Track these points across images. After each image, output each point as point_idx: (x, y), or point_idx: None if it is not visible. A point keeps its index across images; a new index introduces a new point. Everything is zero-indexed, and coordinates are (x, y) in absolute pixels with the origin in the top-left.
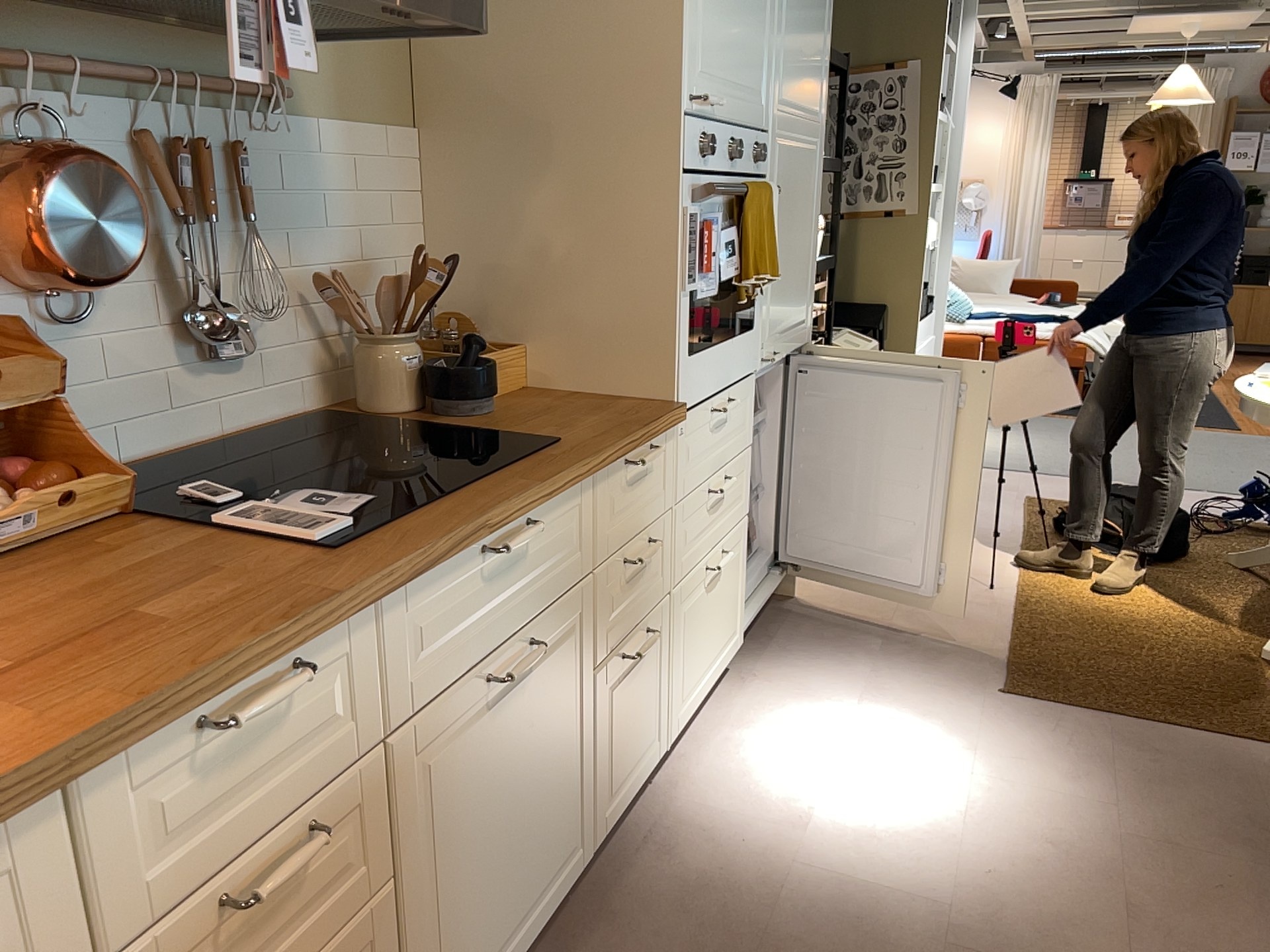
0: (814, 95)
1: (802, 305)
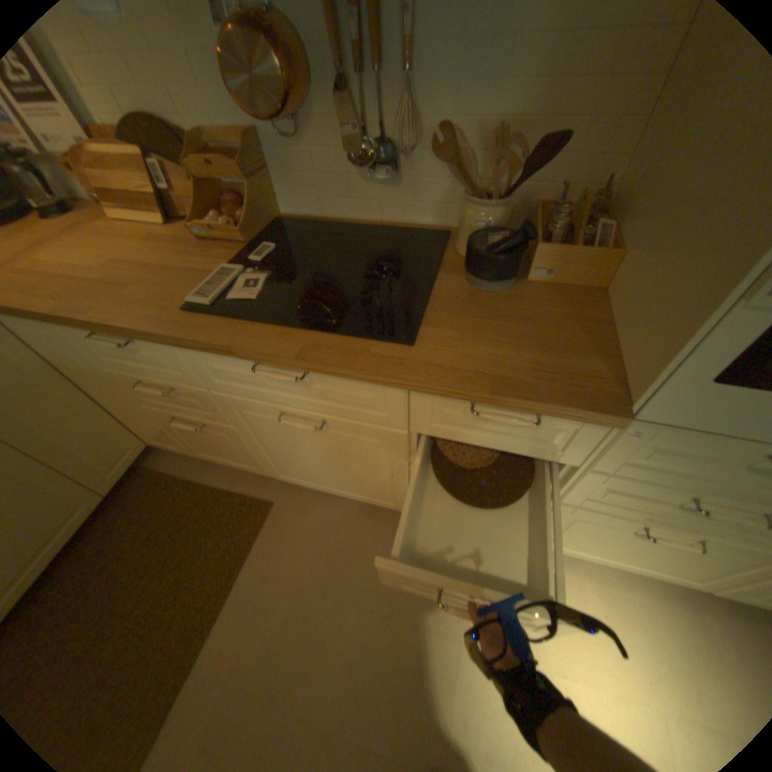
0: None
1: None
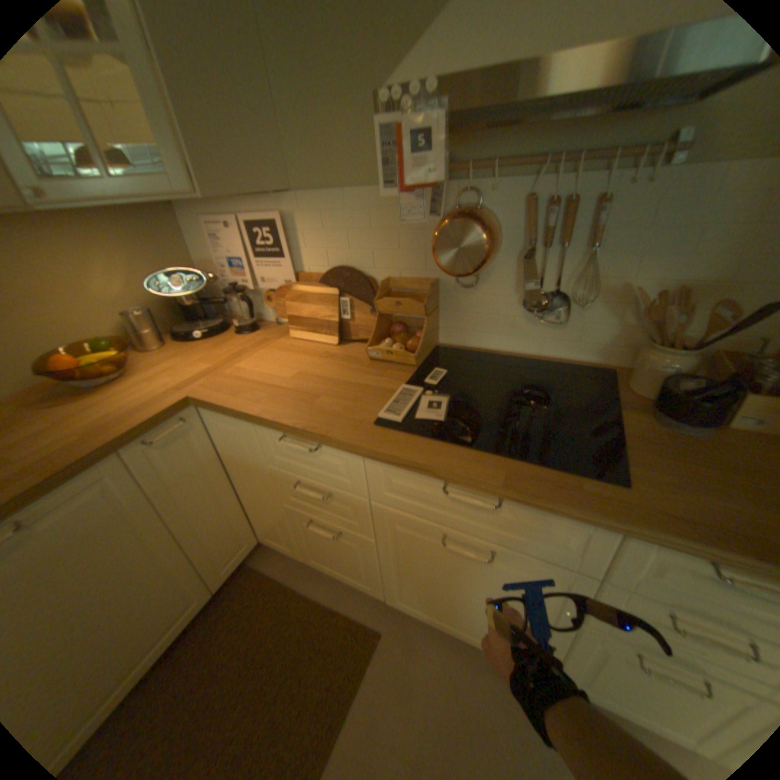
0: None
1: None
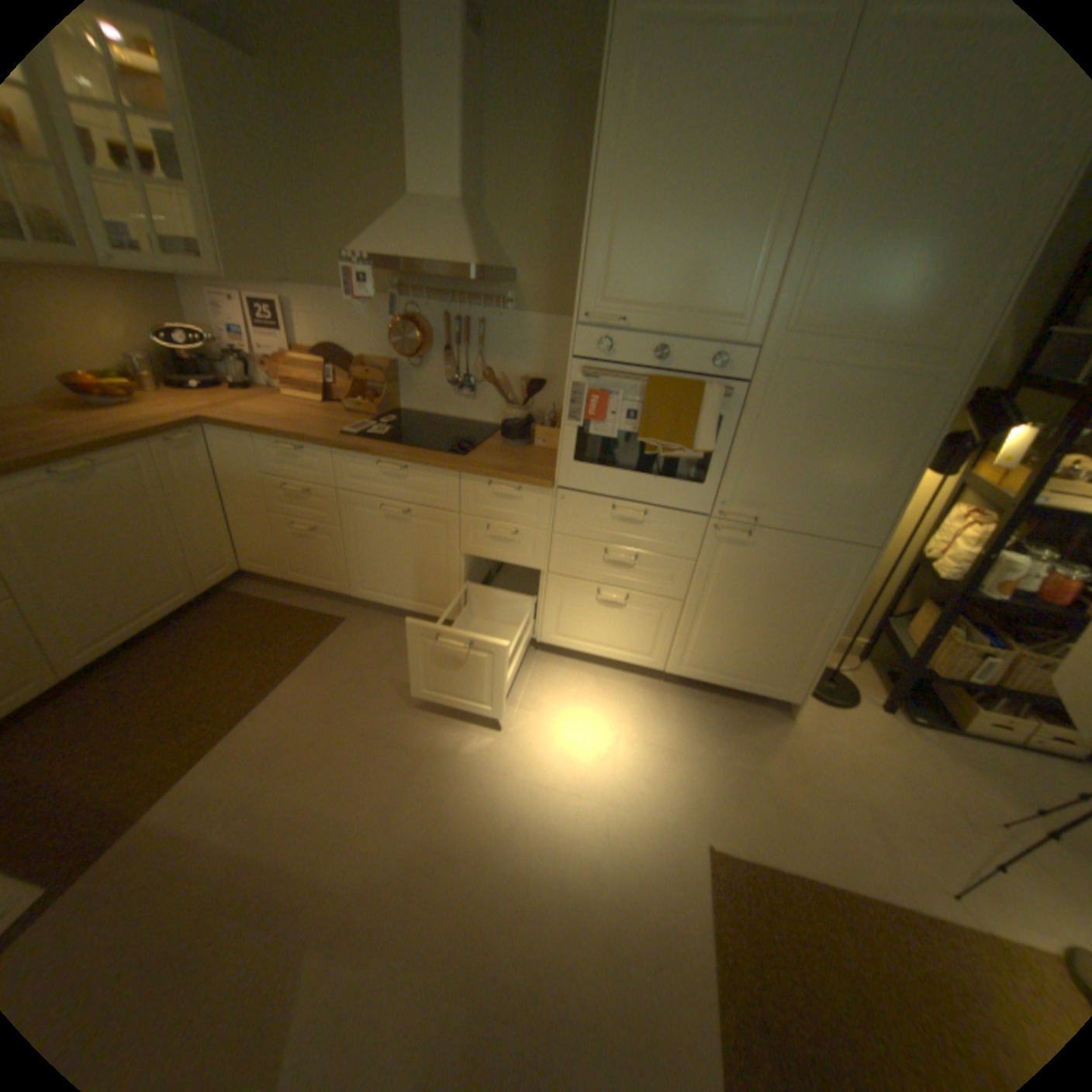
0: (926, 318)
1: (851, 508)
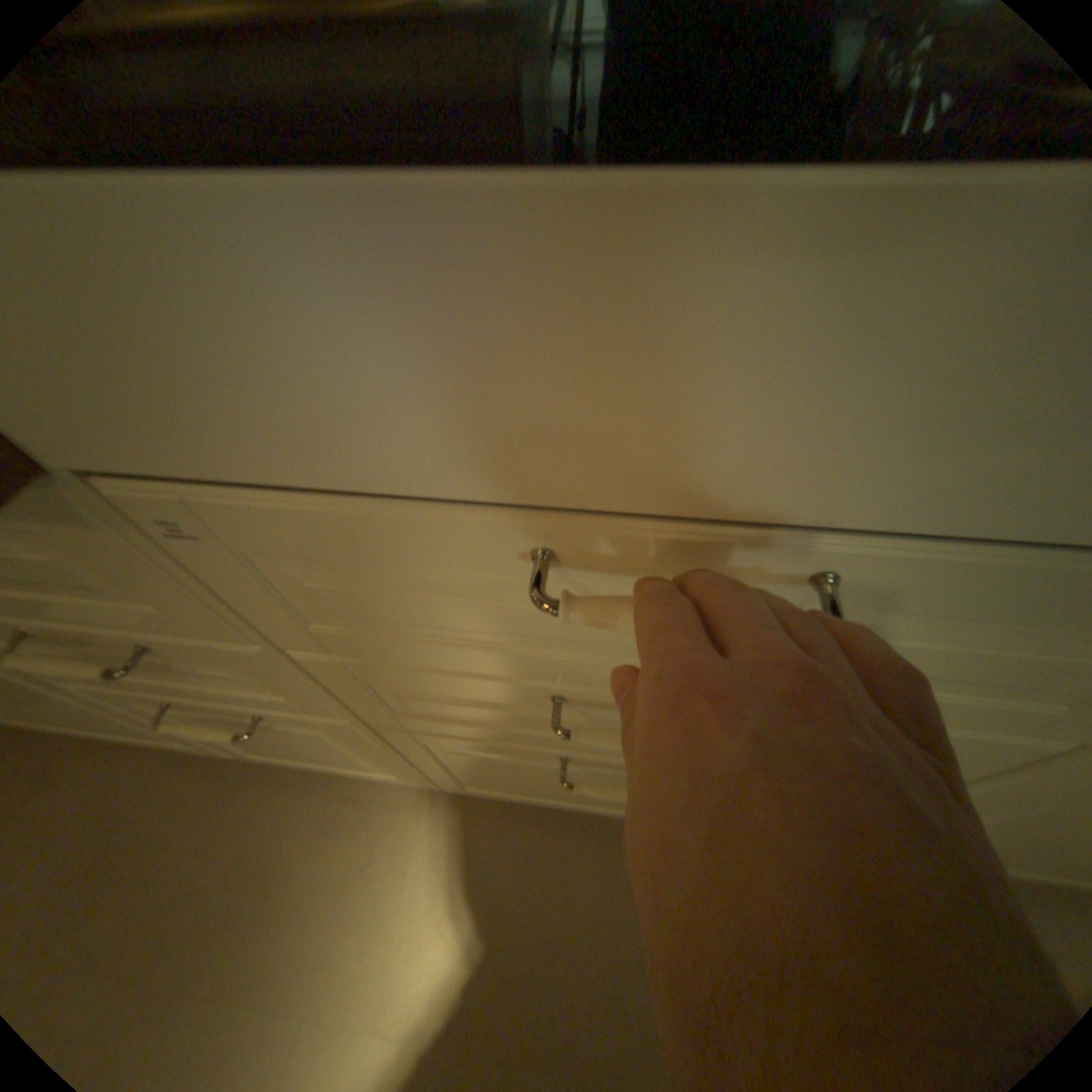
0: None
1: None
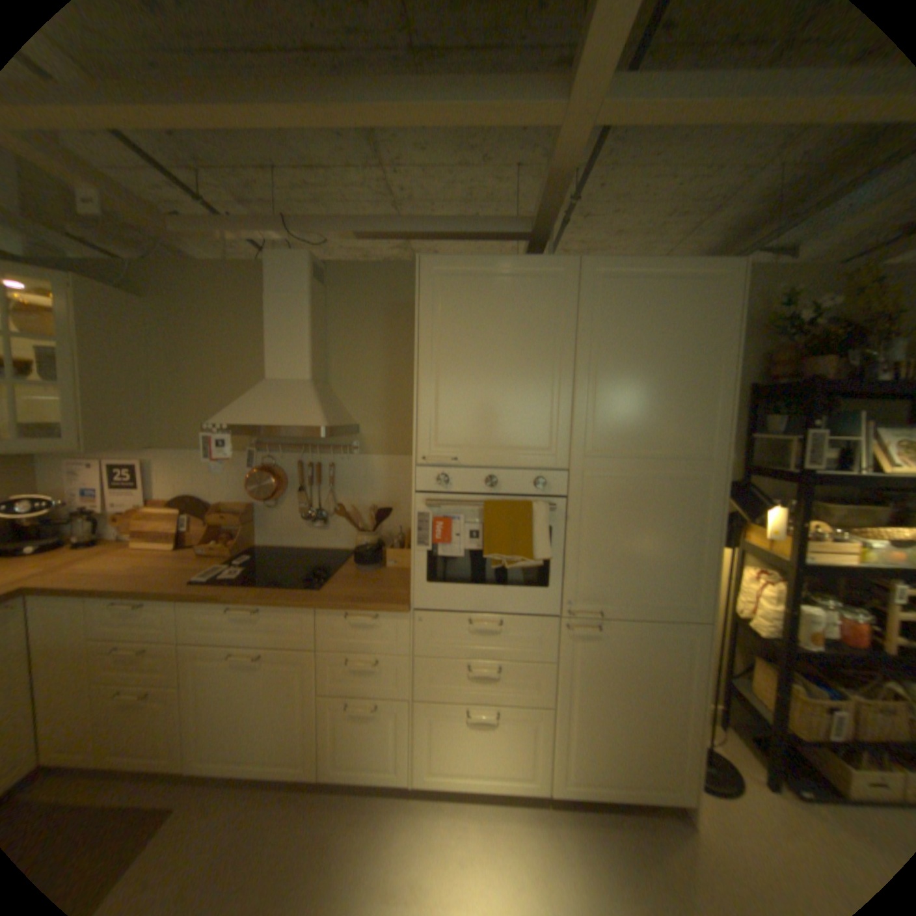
0: (682, 439)
1: (678, 592)
